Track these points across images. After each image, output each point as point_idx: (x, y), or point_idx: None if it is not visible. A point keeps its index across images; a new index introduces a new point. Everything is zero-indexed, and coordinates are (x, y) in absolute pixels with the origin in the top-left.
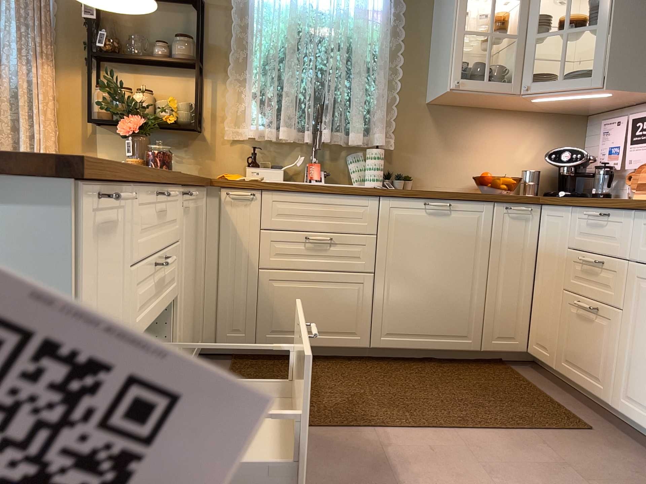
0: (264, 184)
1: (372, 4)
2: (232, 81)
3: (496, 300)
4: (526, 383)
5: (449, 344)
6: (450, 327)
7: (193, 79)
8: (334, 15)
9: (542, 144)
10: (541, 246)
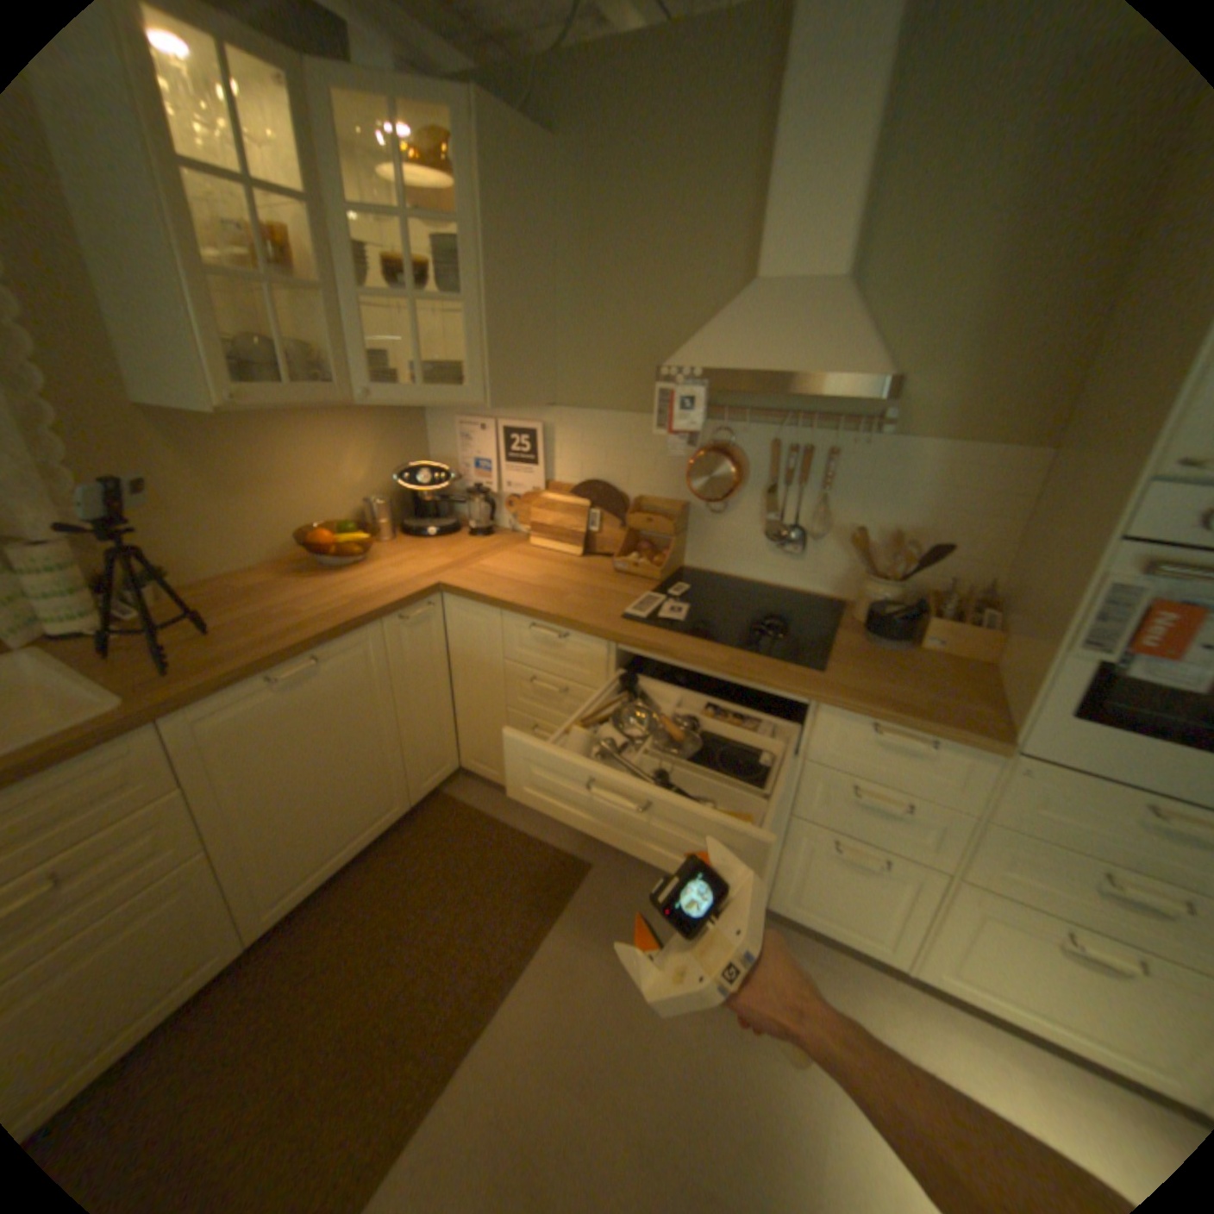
0: None
1: None
2: None
3: (415, 741)
4: (483, 822)
5: (371, 838)
6: (367, 817)
7: None
8: None
9: (376, 450)
10: (454, 648)
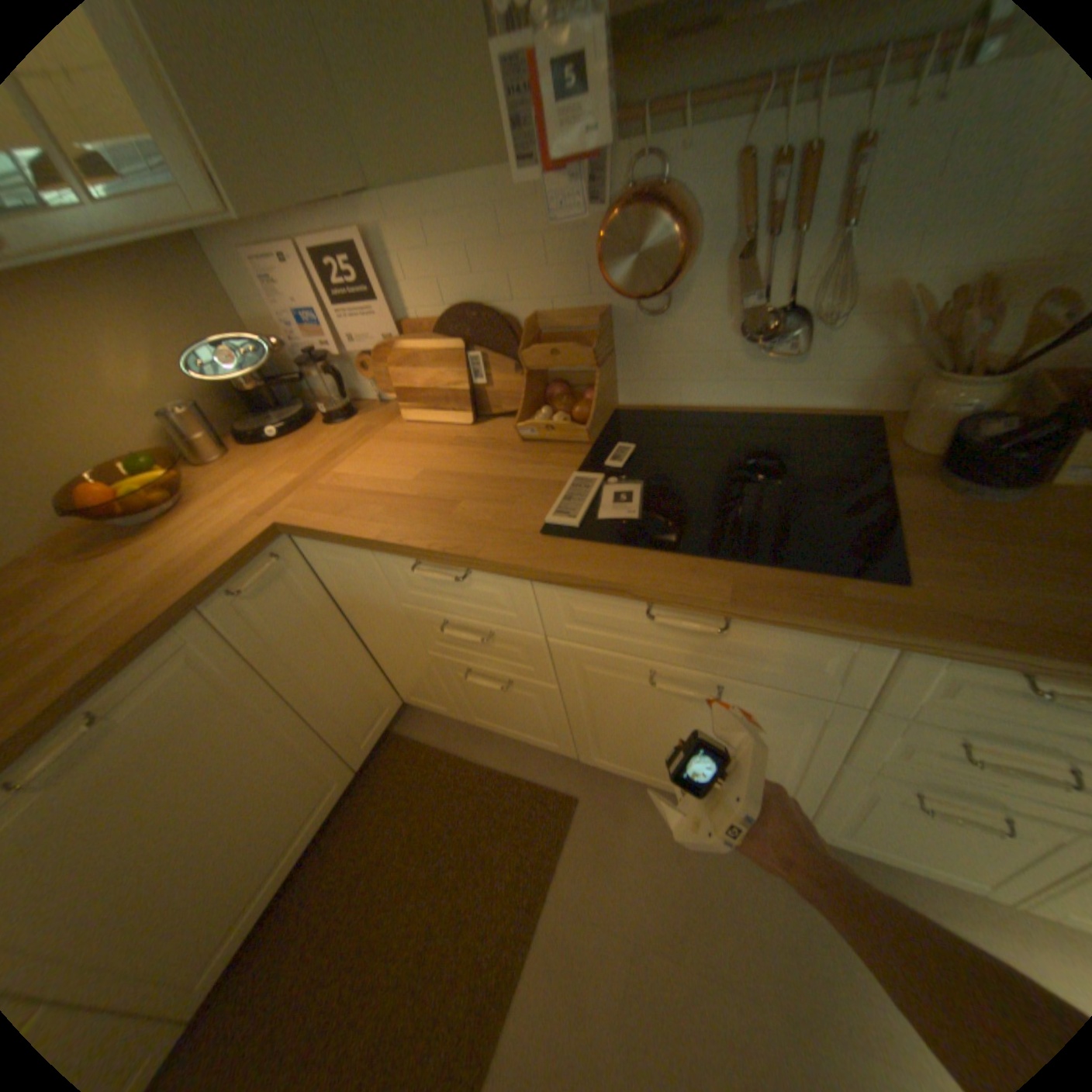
0: None
1: None
2: None
3: (328, 712)
4: (443, 763)
5: (312, 829)
6: (295, 817)
7: None
8: None
9: (147, 332)
10: (335, 592)
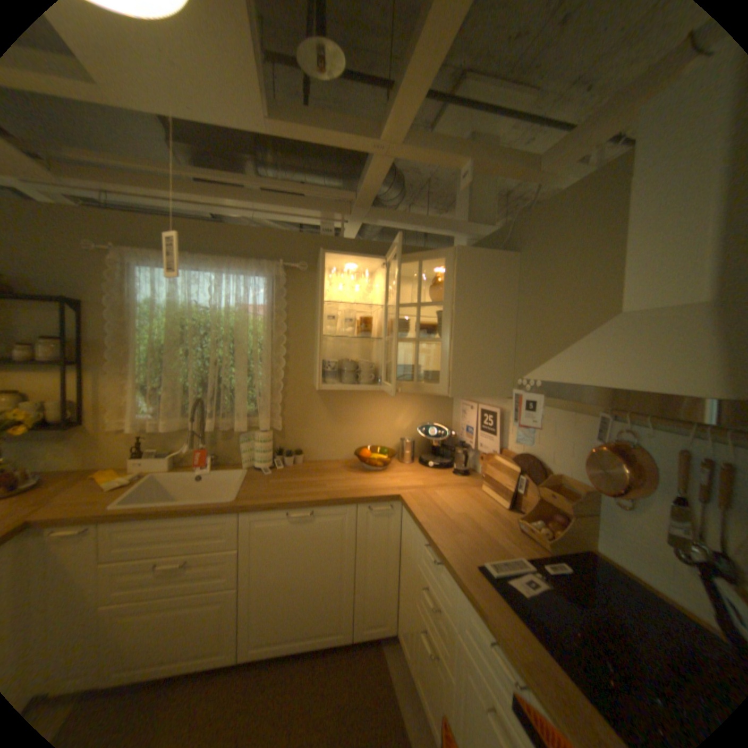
0: (99, 517)
1: (254, 300)
2: (112, 375)
3: (364, 594)
4: (387, 691)
5: (319, 644)
6: (320, 627)
7: (70, 373)
8: (215, 312)
9: (417, 412)
10: (402, 541)
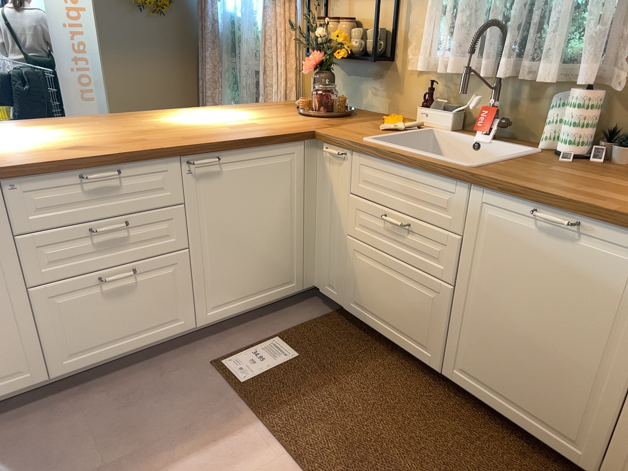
0: (352, 144)
1: None
2: None
3: None
4: None
5: (542, 434)
6: (548, 412)
7: None
8: None
9: None
10: None
